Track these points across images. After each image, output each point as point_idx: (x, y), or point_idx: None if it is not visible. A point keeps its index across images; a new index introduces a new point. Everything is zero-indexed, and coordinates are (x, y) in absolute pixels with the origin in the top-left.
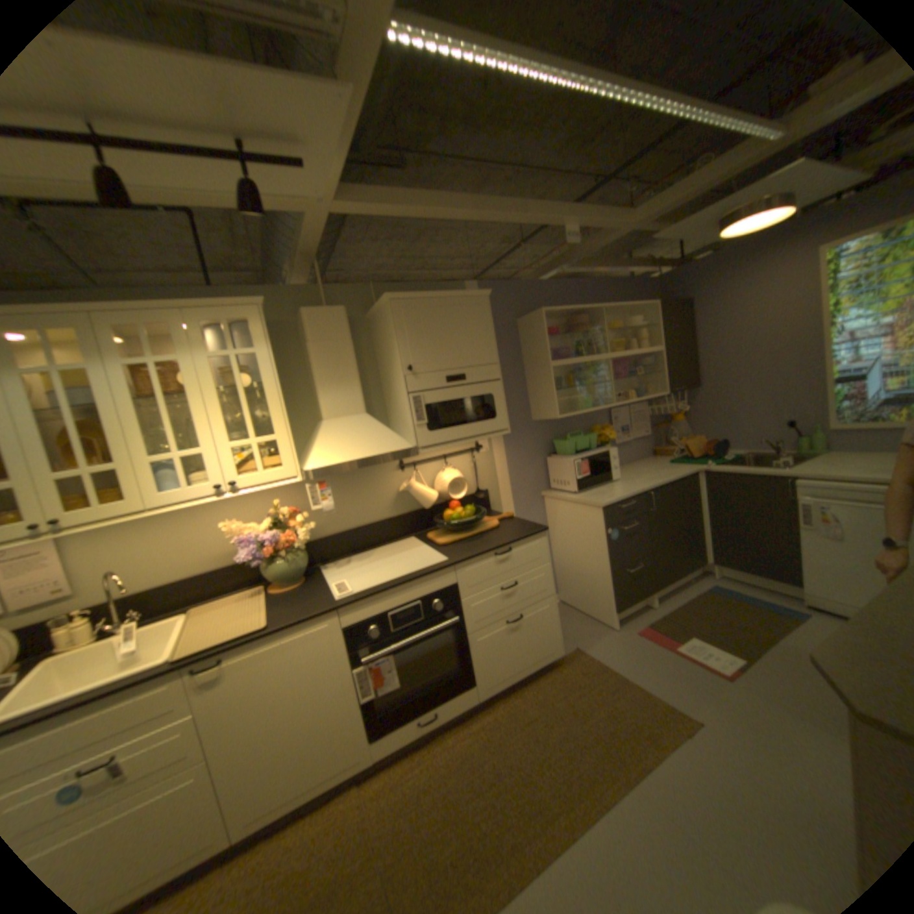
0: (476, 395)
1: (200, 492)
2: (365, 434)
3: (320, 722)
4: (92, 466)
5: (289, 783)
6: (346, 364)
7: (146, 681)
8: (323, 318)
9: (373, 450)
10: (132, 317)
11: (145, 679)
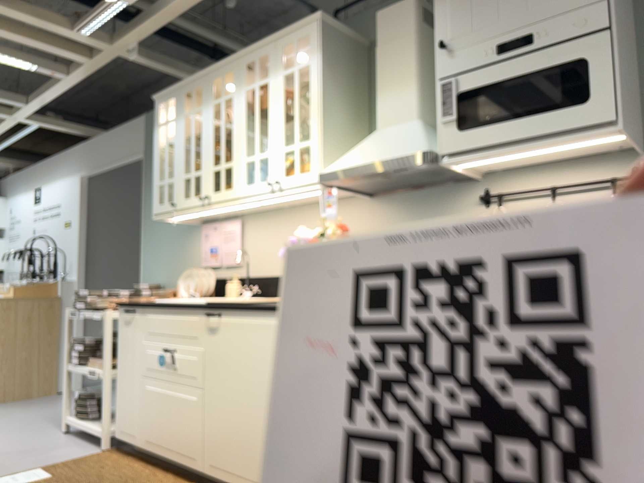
0: (548, 64)
1: (261, 187)
2: (393, 139)
3: (259, 419)
4: (223, 163)
5: (234, 458)
6: (403, 62)
7: (189, 307)
8: (389, 17)
9: (382, 155)
10: (253, 55)
11: (189, 306)
